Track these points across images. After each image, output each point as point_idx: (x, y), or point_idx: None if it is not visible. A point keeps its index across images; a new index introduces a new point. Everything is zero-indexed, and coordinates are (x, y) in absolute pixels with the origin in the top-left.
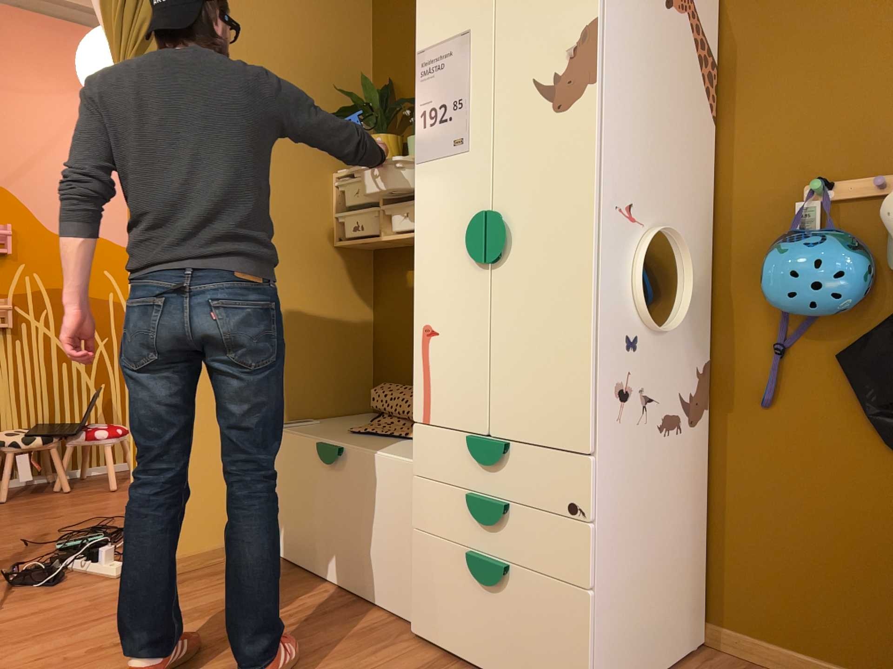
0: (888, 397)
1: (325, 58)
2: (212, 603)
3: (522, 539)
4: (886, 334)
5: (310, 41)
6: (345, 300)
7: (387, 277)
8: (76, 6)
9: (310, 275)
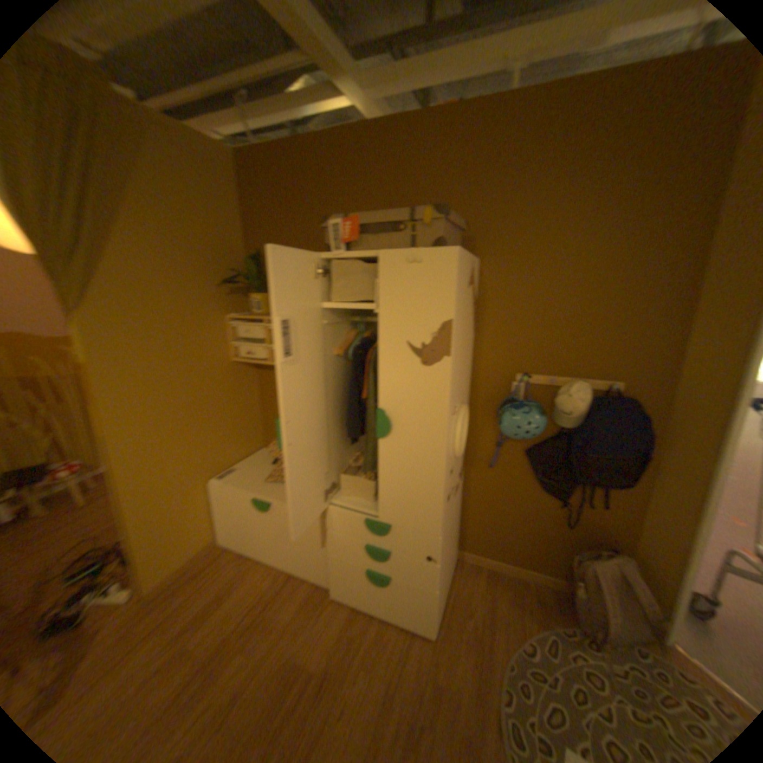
0: (545, 472)
1: (208, 235)
2: (204, 609)
3: (397, 568)
4: (548, 448)
5: (196, 224)
6: (241, 392)
7: (266, 375)
8: None
9: (219, 384)
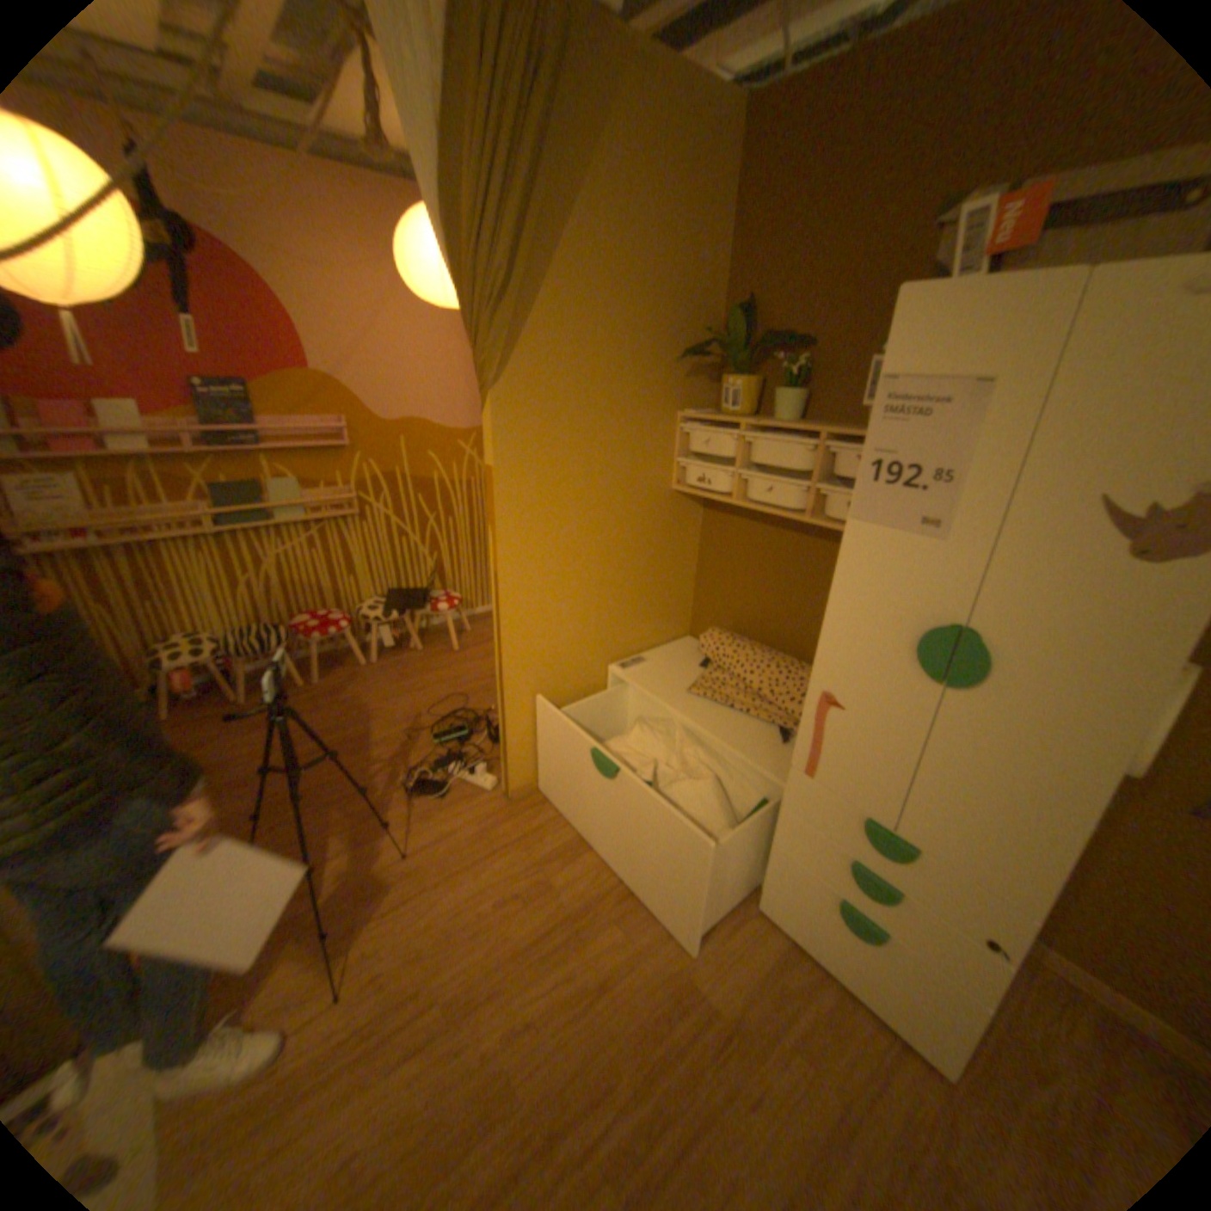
0: None
1: (681, 269)
2: (579, 840)
3: (913, 927)
4: None
5: (667, 248)
6: (677, 541)
7: (720, 519)
8: (369, 146)
9: (649, 524)
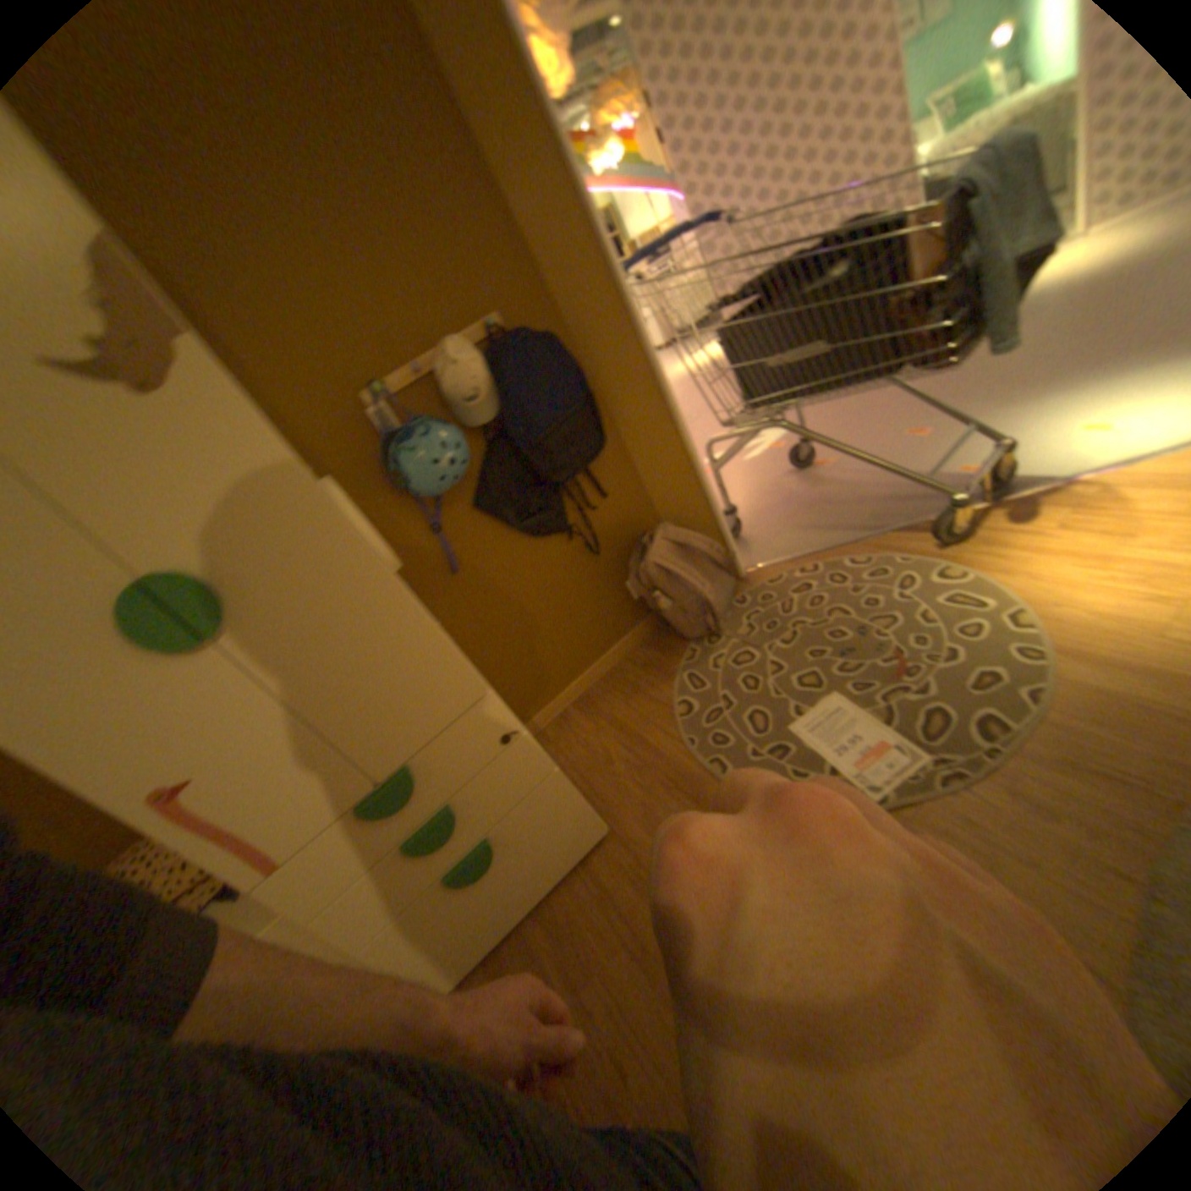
0: (520, 508)
1: None
2: None
3: (481, 807)
4: (496, 471)
5: None
6: None
7: None
8: None
9: None
